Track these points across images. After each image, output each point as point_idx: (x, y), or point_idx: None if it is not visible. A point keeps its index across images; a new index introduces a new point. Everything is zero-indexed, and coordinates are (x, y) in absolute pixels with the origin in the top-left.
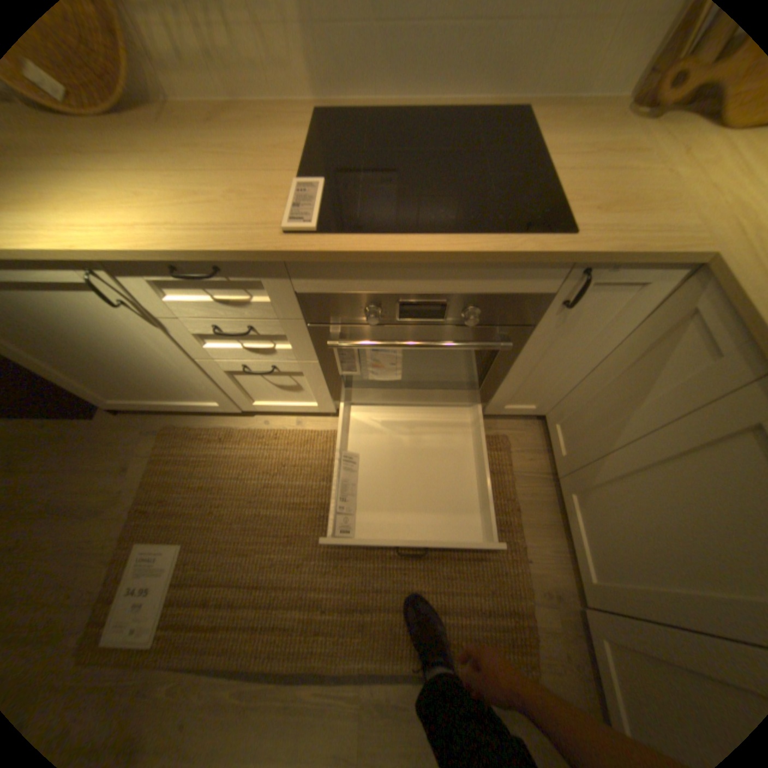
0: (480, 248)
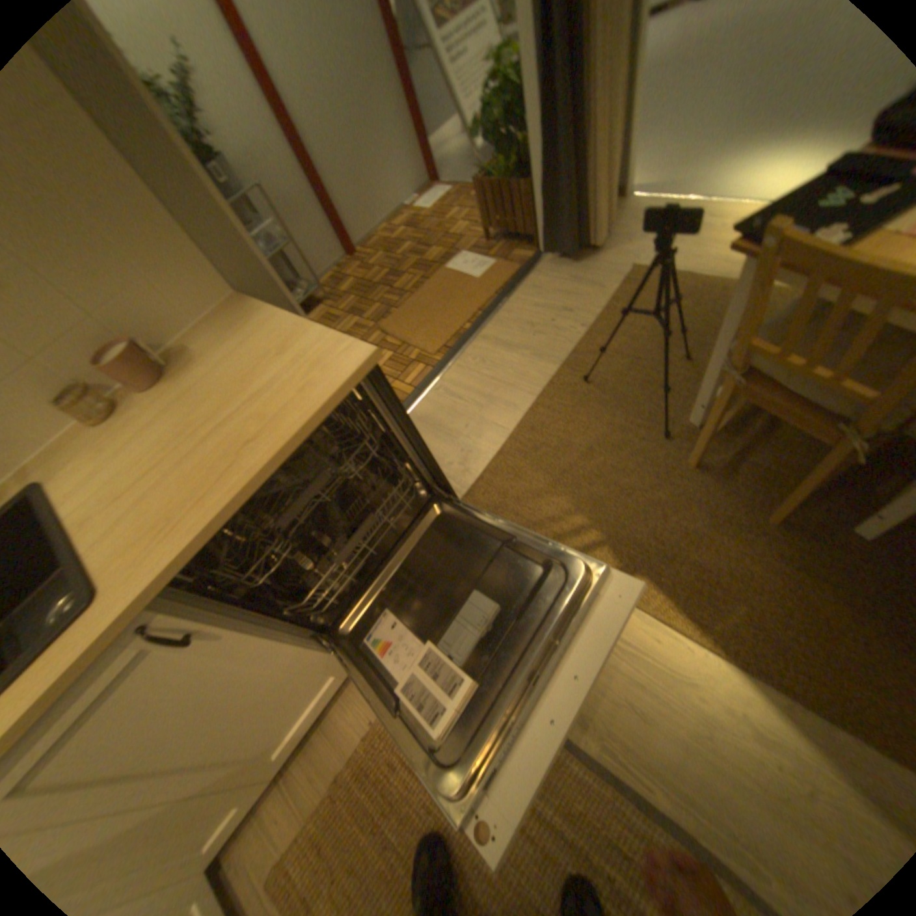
0: None
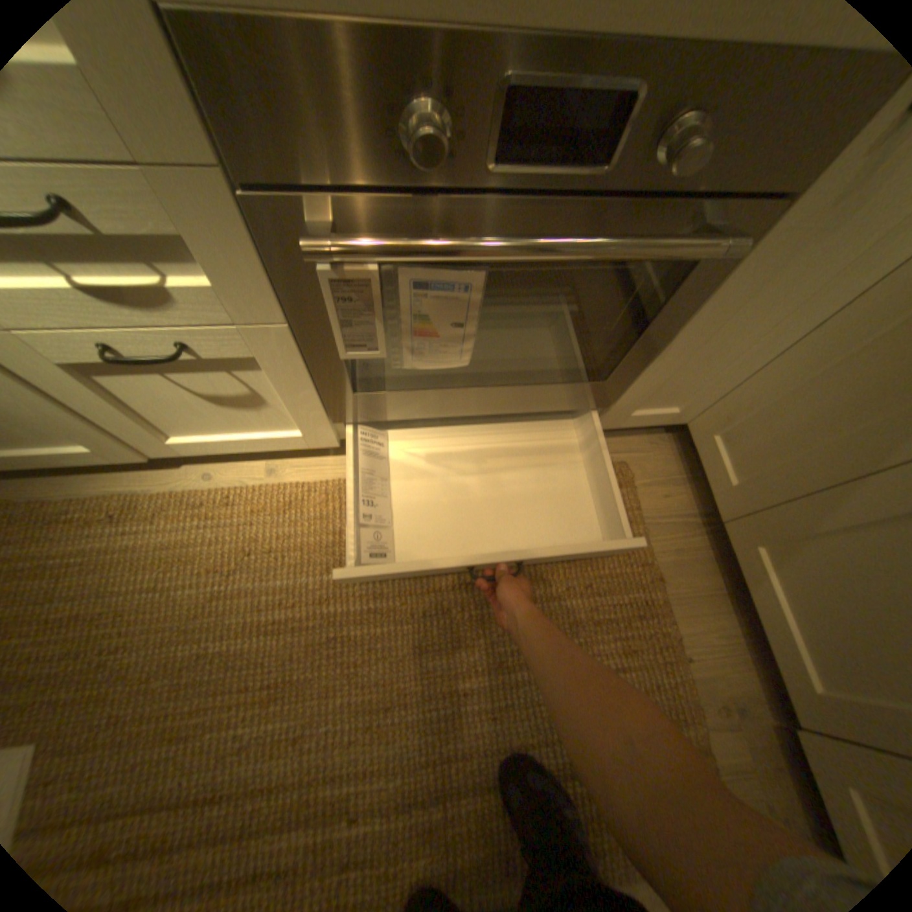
0: None
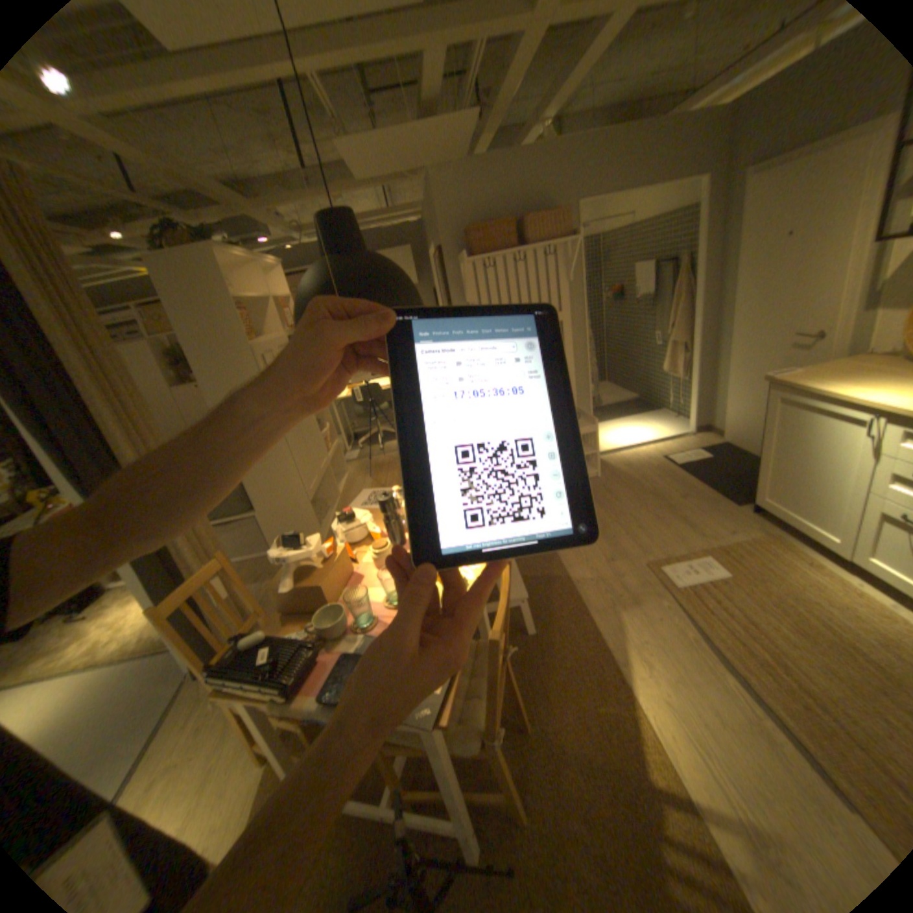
0: None
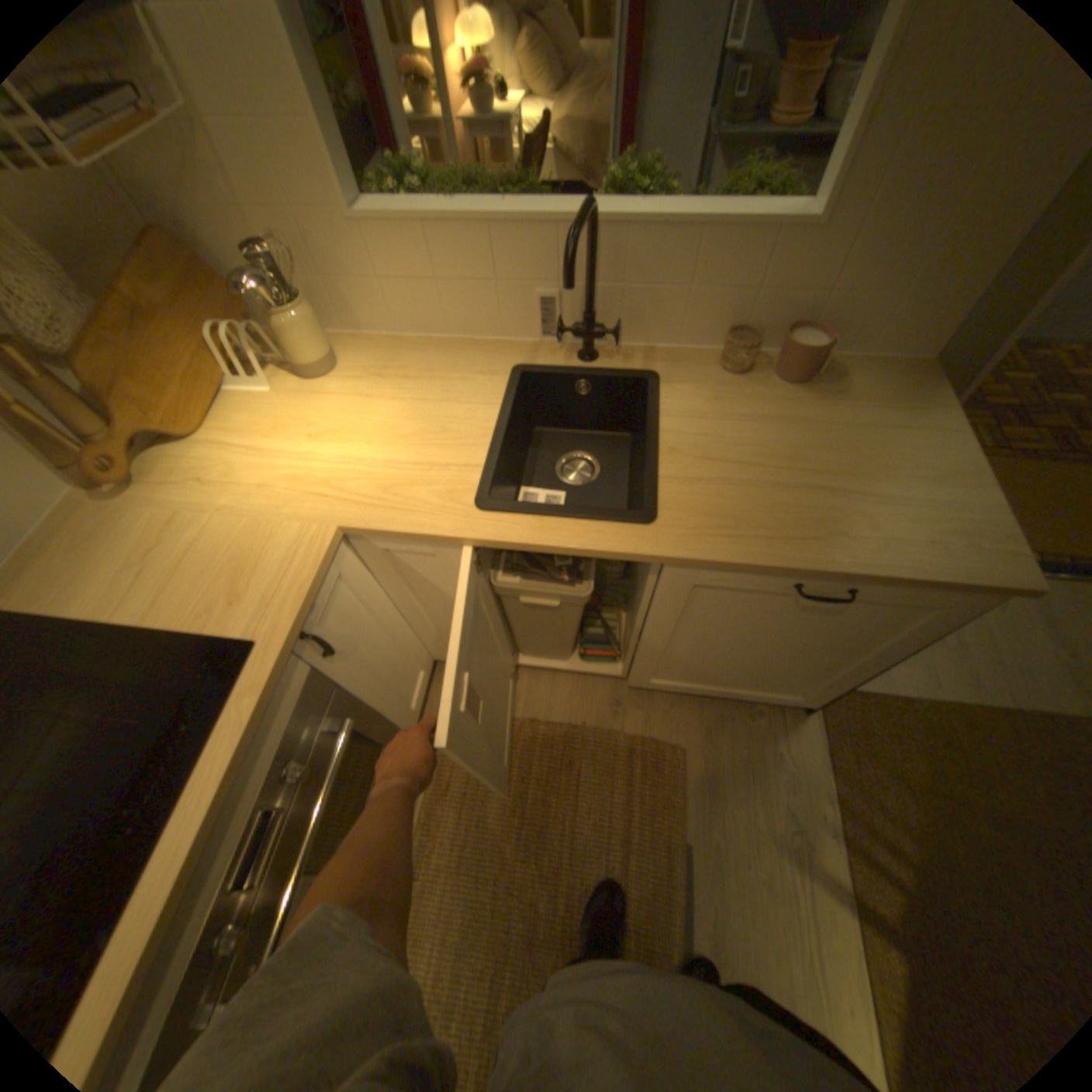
0: (217, 774)
